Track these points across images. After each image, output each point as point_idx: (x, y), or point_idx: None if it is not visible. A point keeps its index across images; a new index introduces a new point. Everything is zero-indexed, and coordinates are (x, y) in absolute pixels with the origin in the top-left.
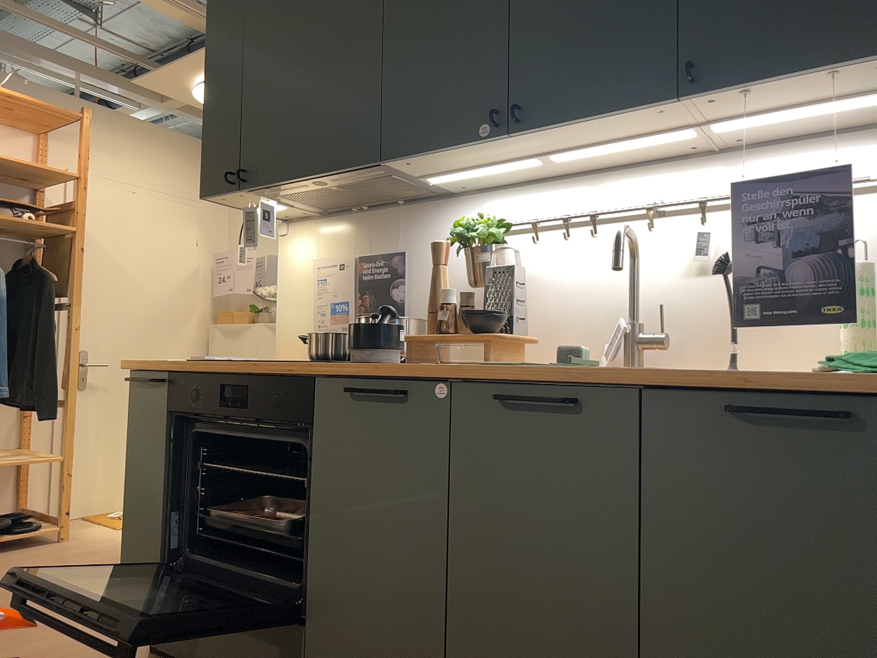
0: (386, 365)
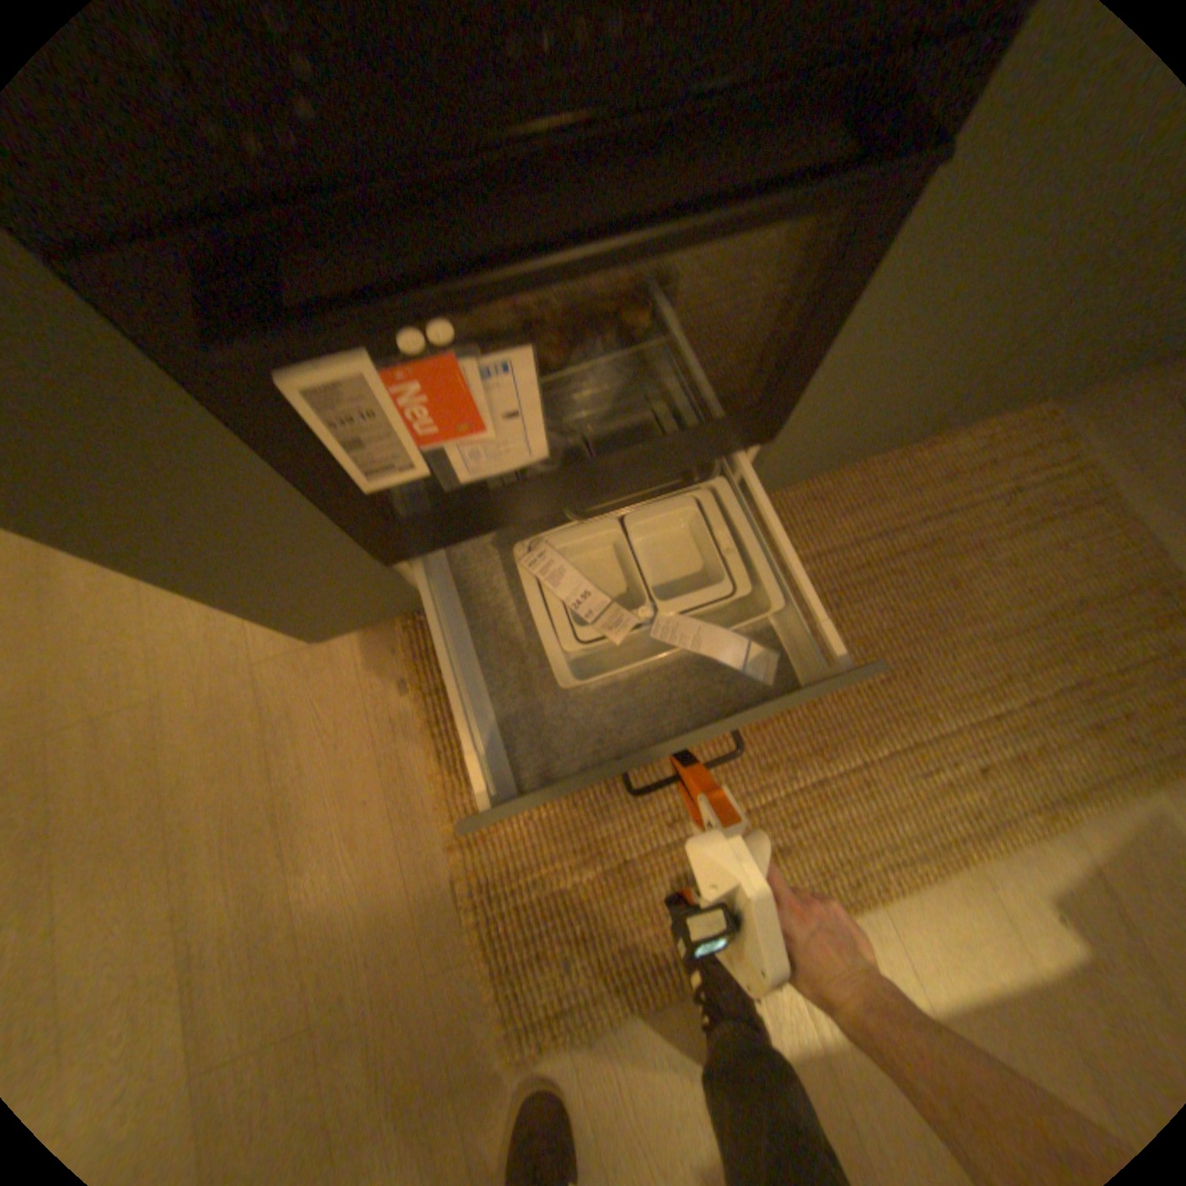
0: None
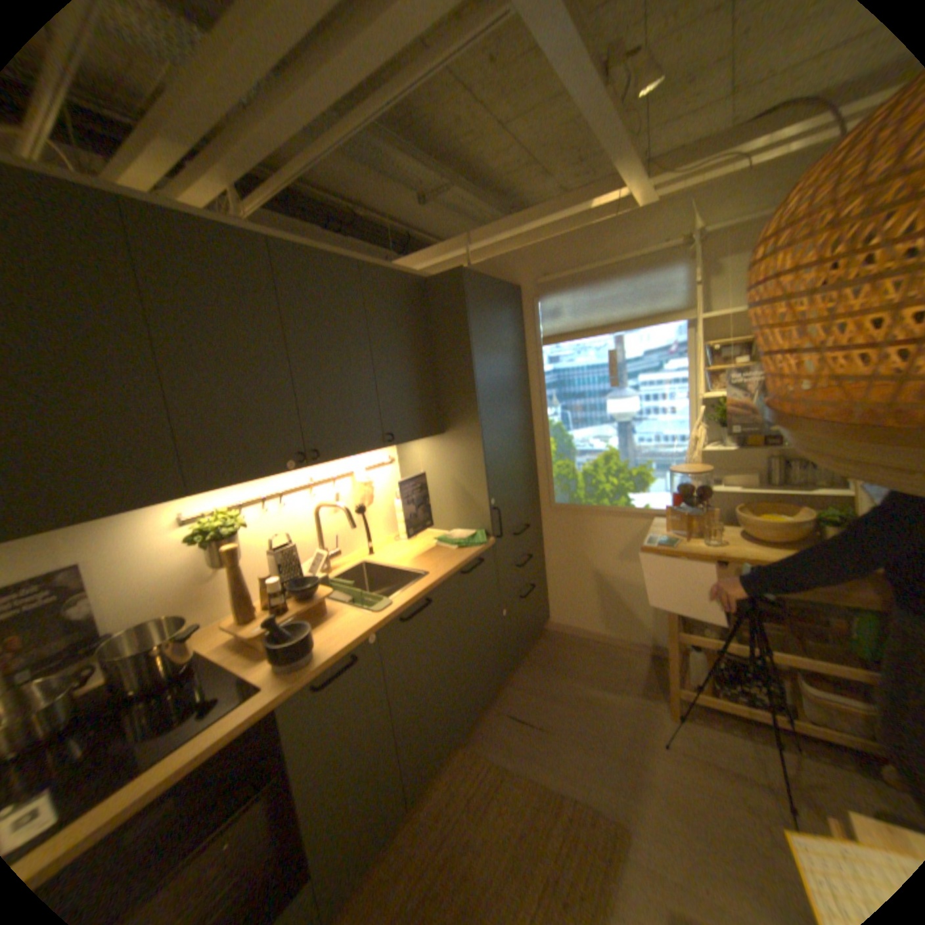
0: (314, 653)
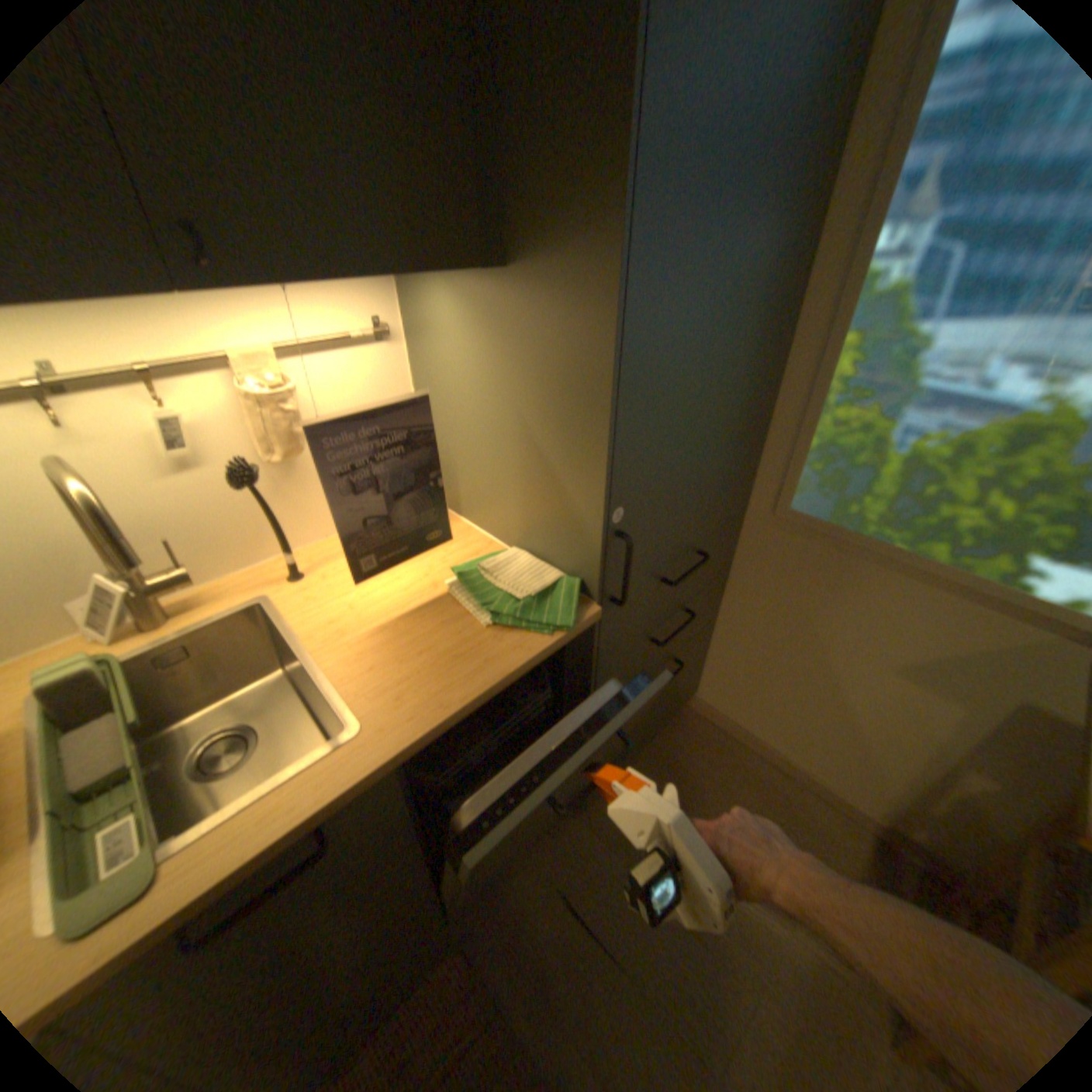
0: None
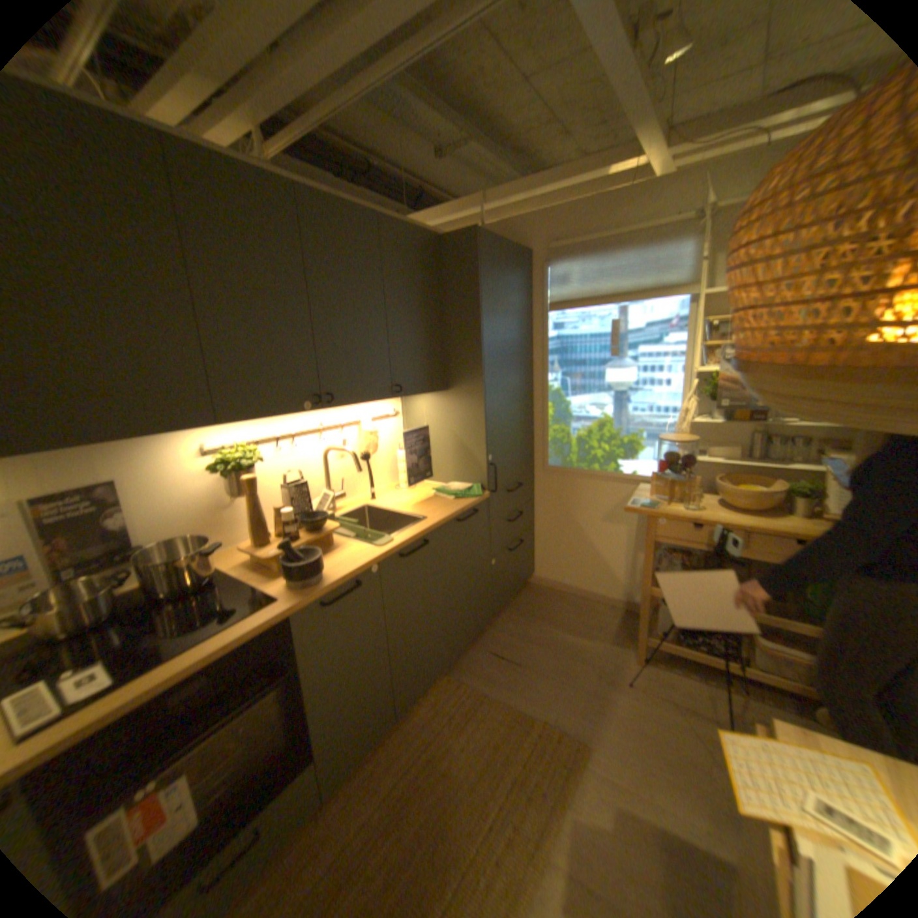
0: (323, 577)
